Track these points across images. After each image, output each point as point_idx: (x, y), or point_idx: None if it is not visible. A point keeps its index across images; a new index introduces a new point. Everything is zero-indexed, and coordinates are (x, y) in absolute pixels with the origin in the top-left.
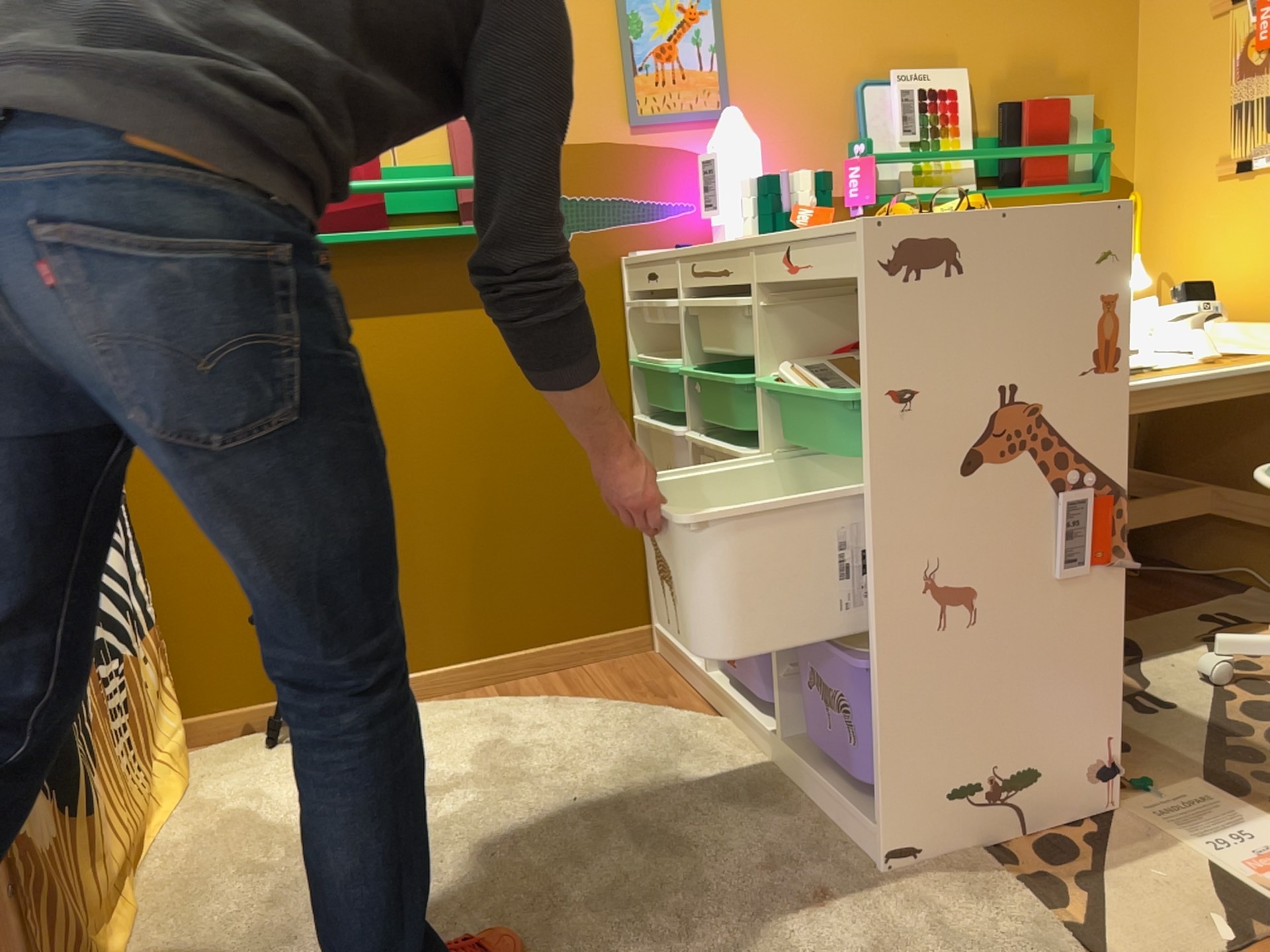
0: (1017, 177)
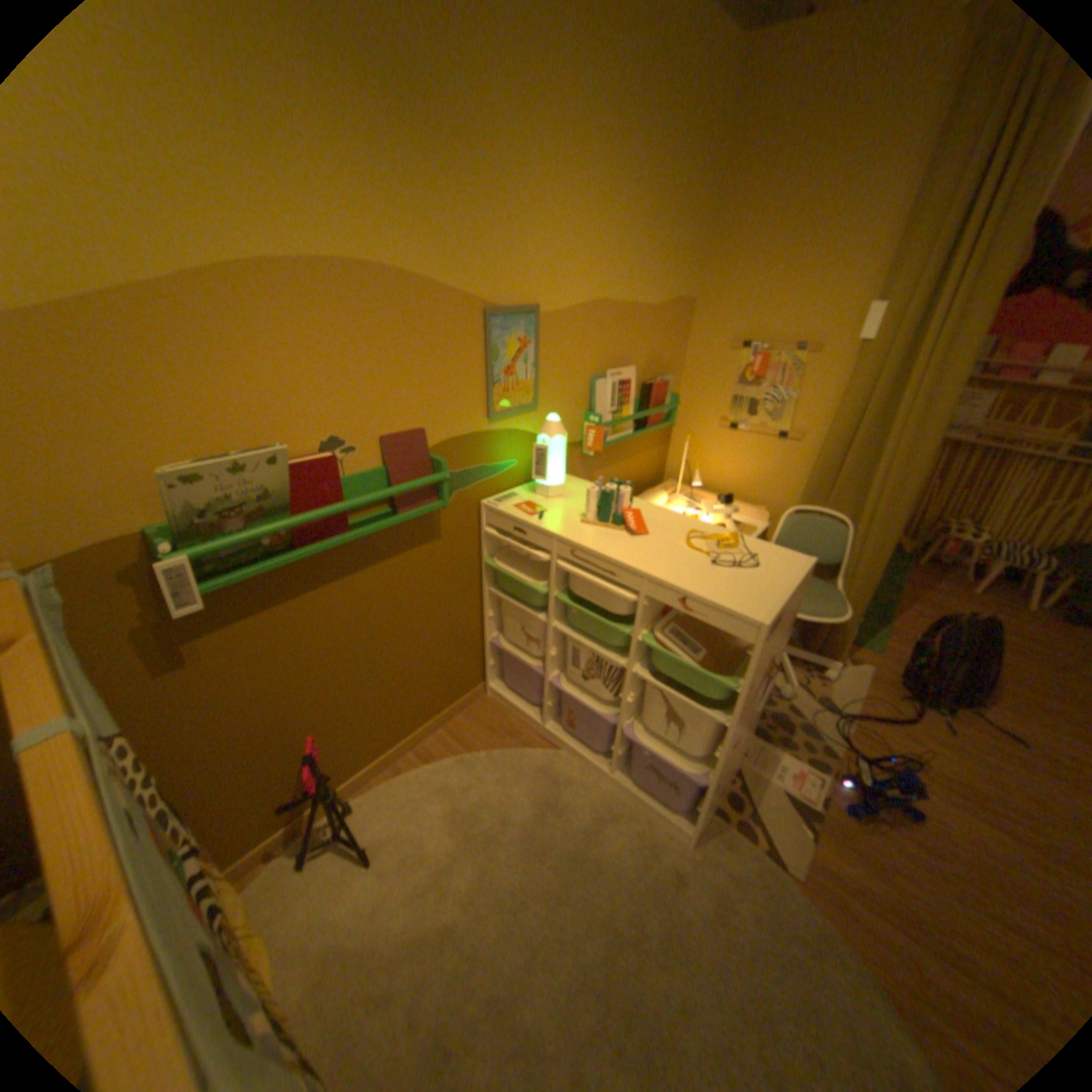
0: (645, 422)
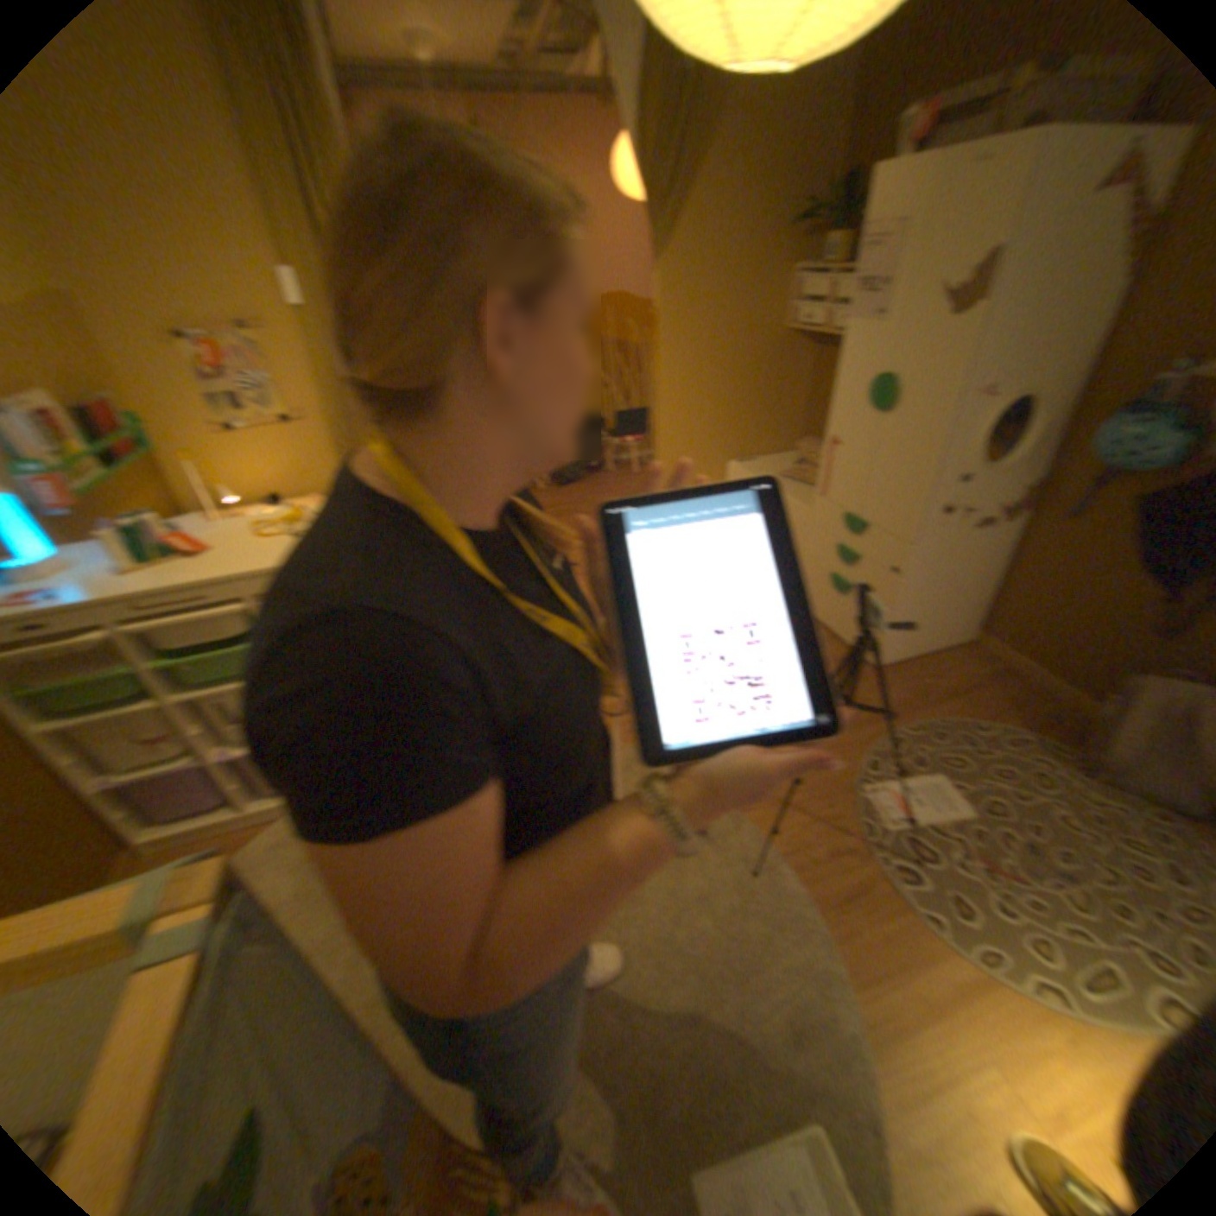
0: (105, 454)
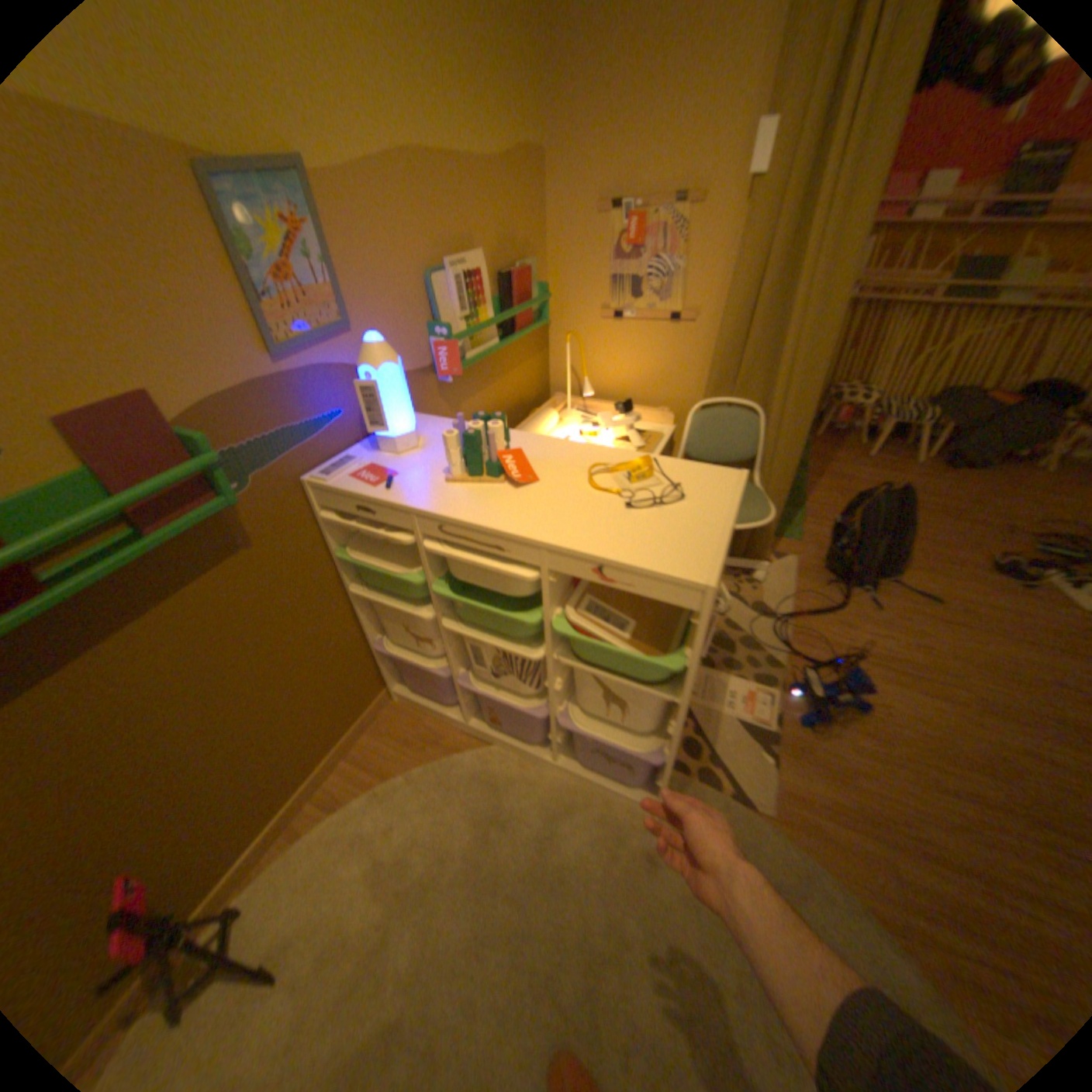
0: (513, 325)
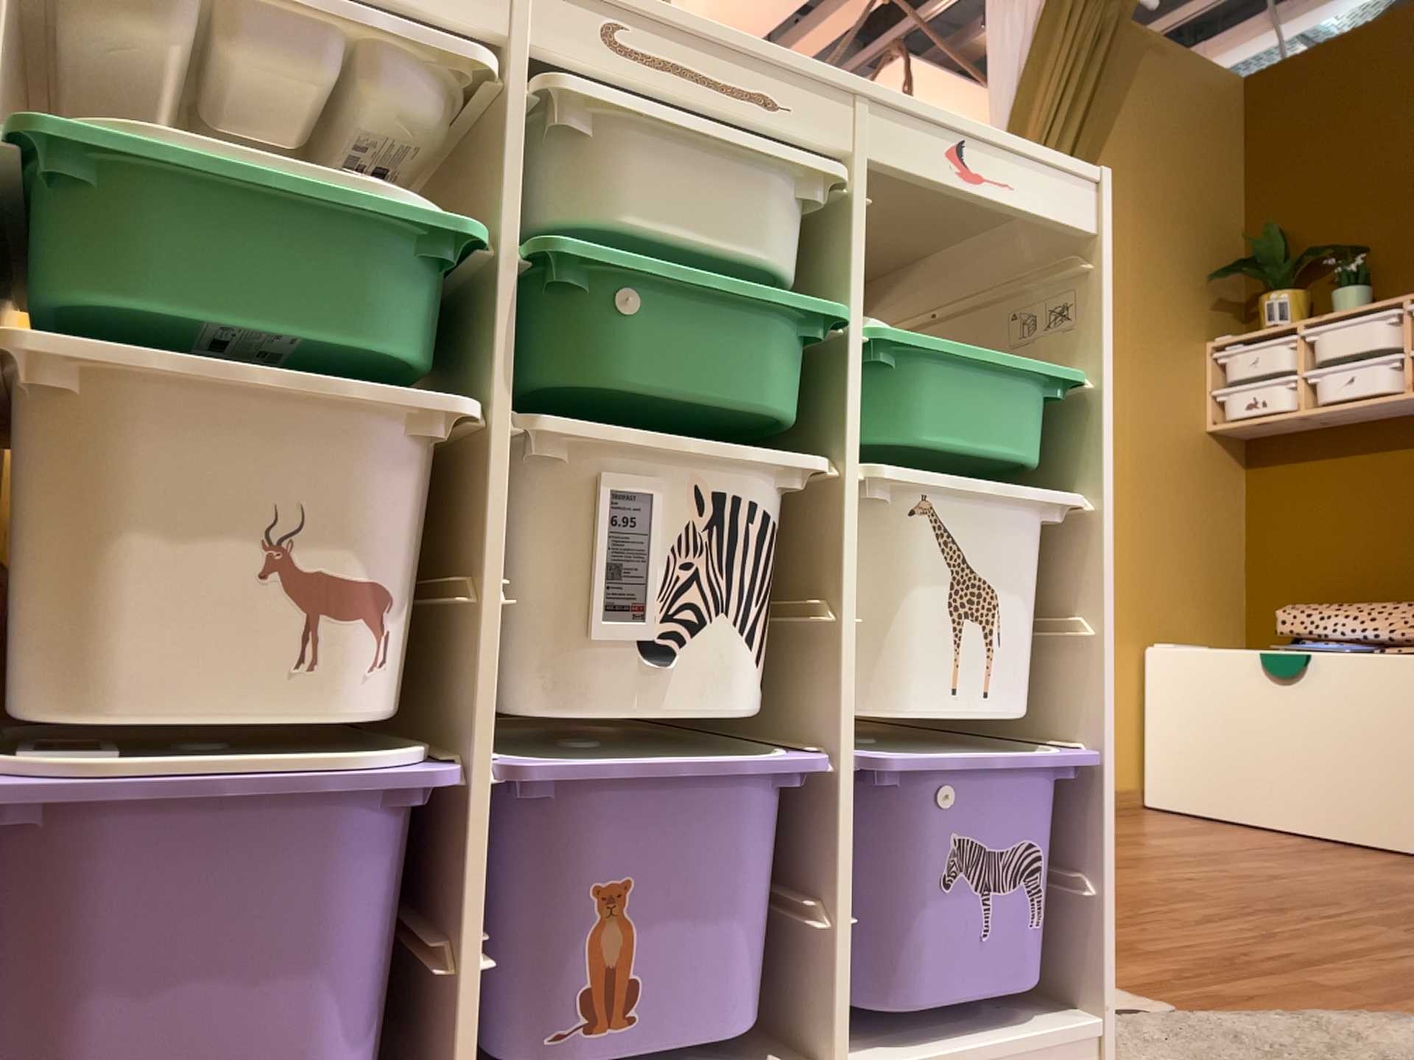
0: None
